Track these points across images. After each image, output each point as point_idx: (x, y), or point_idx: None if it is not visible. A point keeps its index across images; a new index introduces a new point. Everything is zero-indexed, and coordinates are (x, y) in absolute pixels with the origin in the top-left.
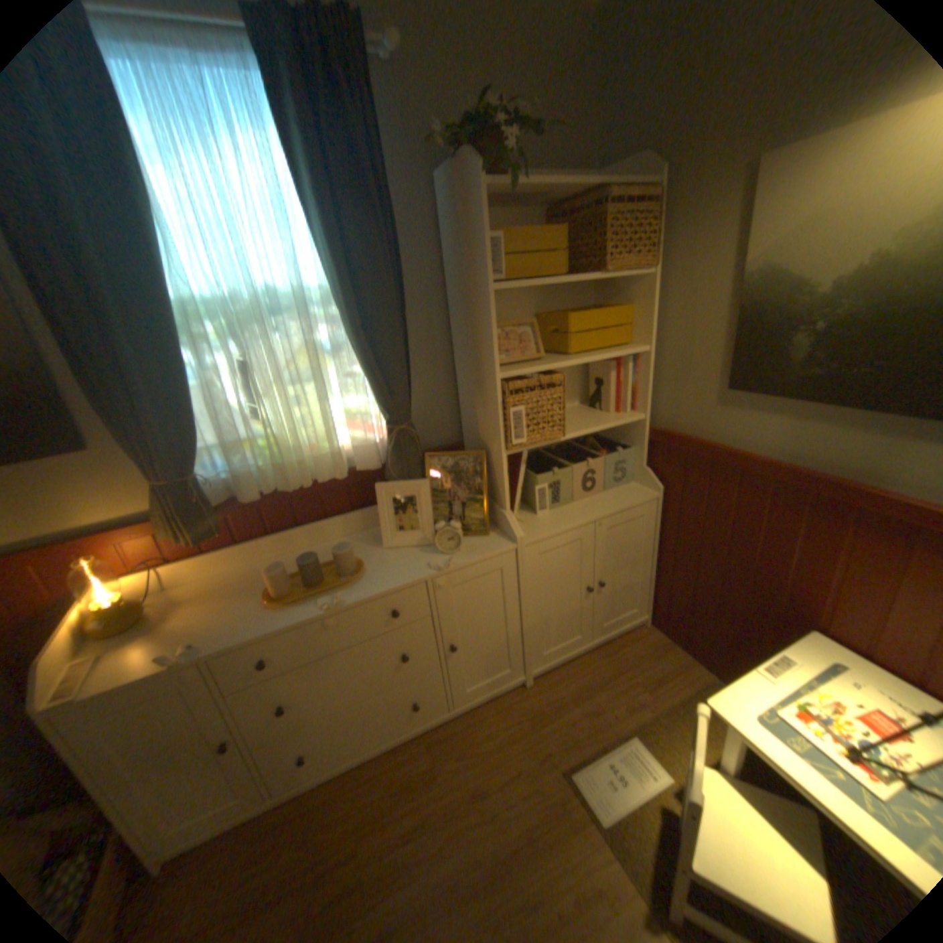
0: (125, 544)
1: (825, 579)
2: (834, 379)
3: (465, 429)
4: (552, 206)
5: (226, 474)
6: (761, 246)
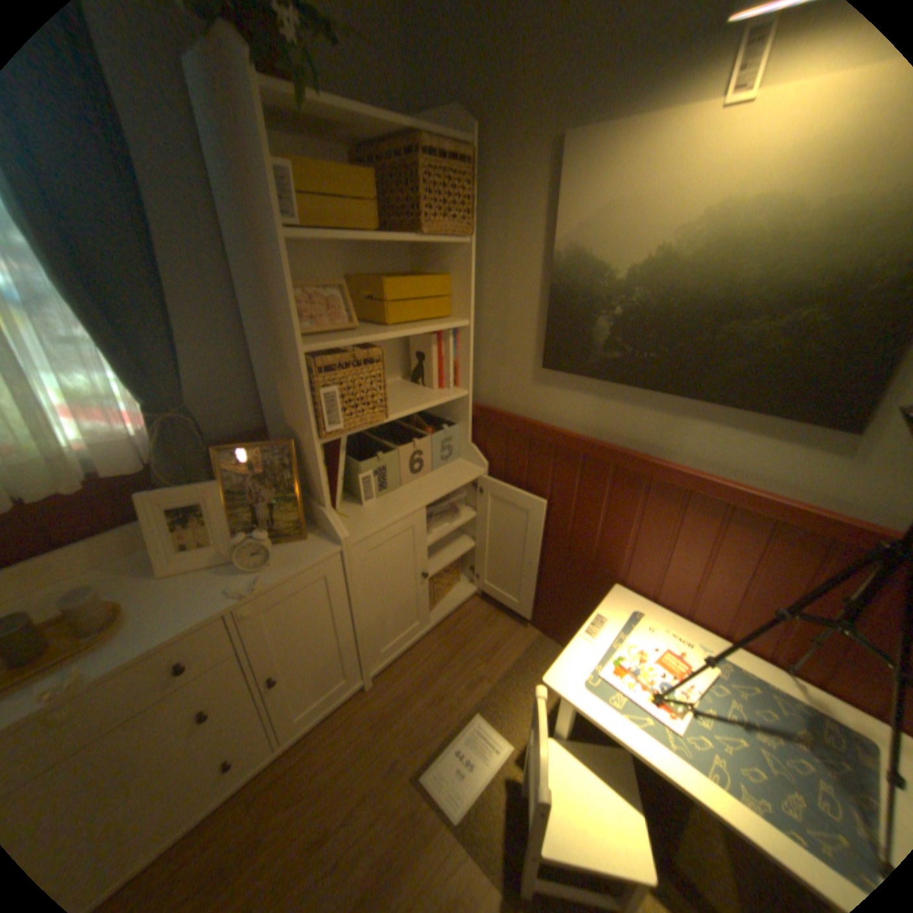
0: None
1: (623, 538)
2: (628, 362)
3: (268, 411)
4: (357, 148)
5: None
6: (567, 228)
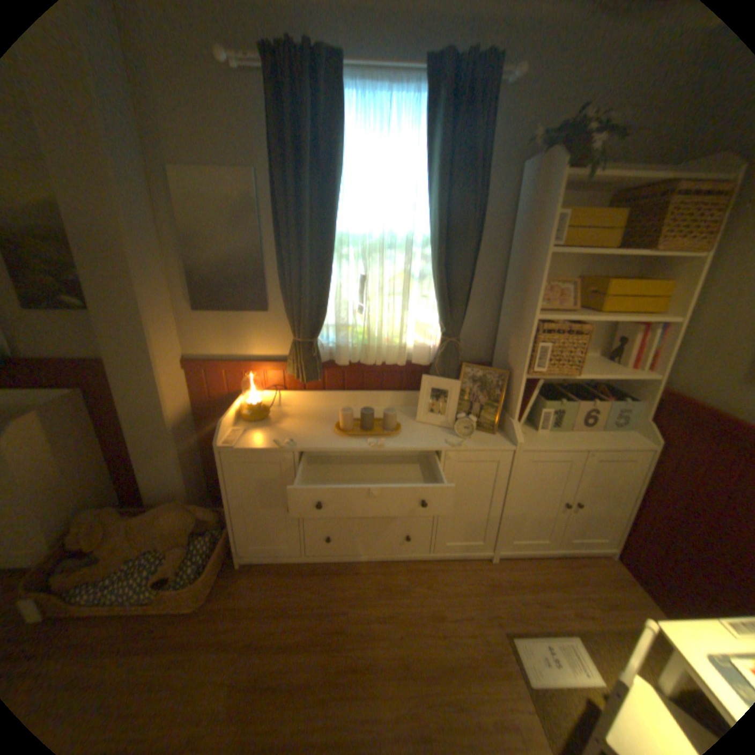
0: (270, 371)
1: None
2: None
3: (497, 353)
4: (619, 192)
5: (333, 344)
6: None
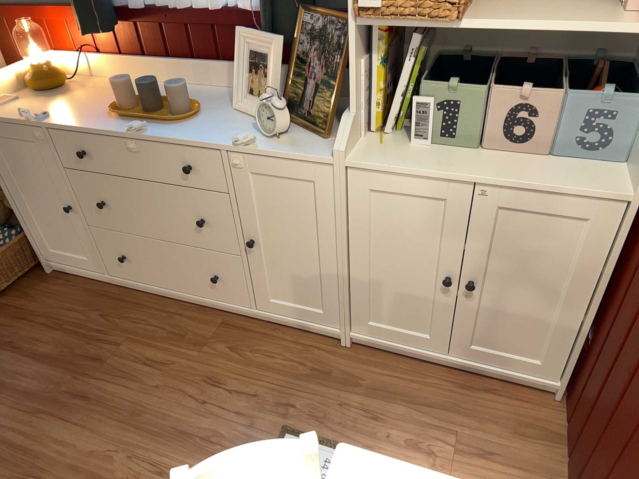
0: (71, 26)
1: None
2: None
3: None
4: None
5: None
6: None
